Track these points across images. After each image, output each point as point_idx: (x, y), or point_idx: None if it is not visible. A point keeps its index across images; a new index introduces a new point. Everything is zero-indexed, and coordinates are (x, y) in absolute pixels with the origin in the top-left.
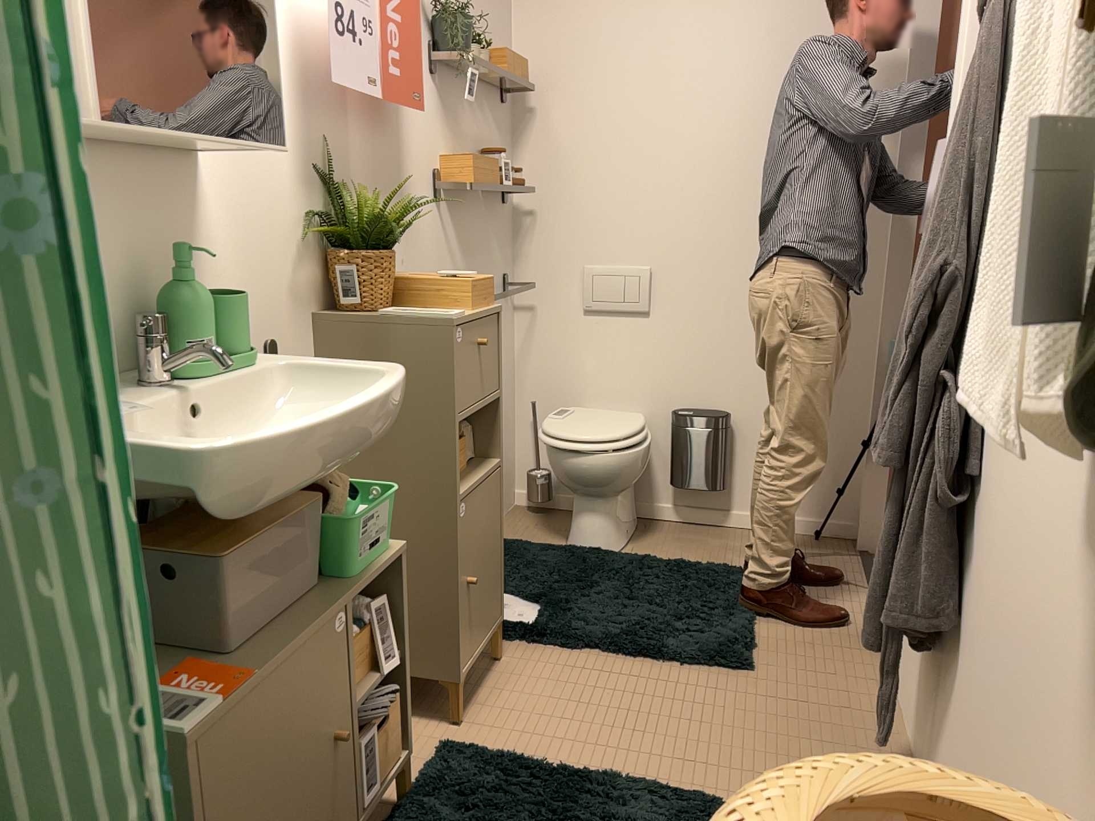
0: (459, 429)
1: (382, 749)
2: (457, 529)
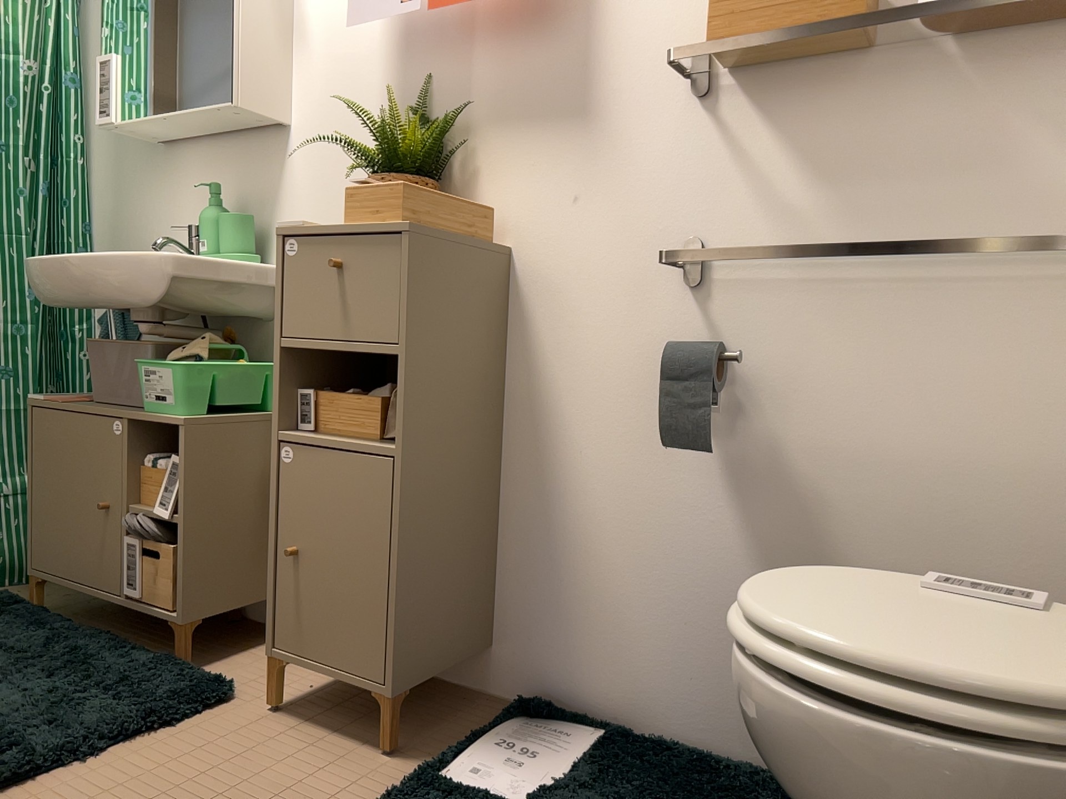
0: (281, 357)
1: (142, 576)
2: (271, 472)
